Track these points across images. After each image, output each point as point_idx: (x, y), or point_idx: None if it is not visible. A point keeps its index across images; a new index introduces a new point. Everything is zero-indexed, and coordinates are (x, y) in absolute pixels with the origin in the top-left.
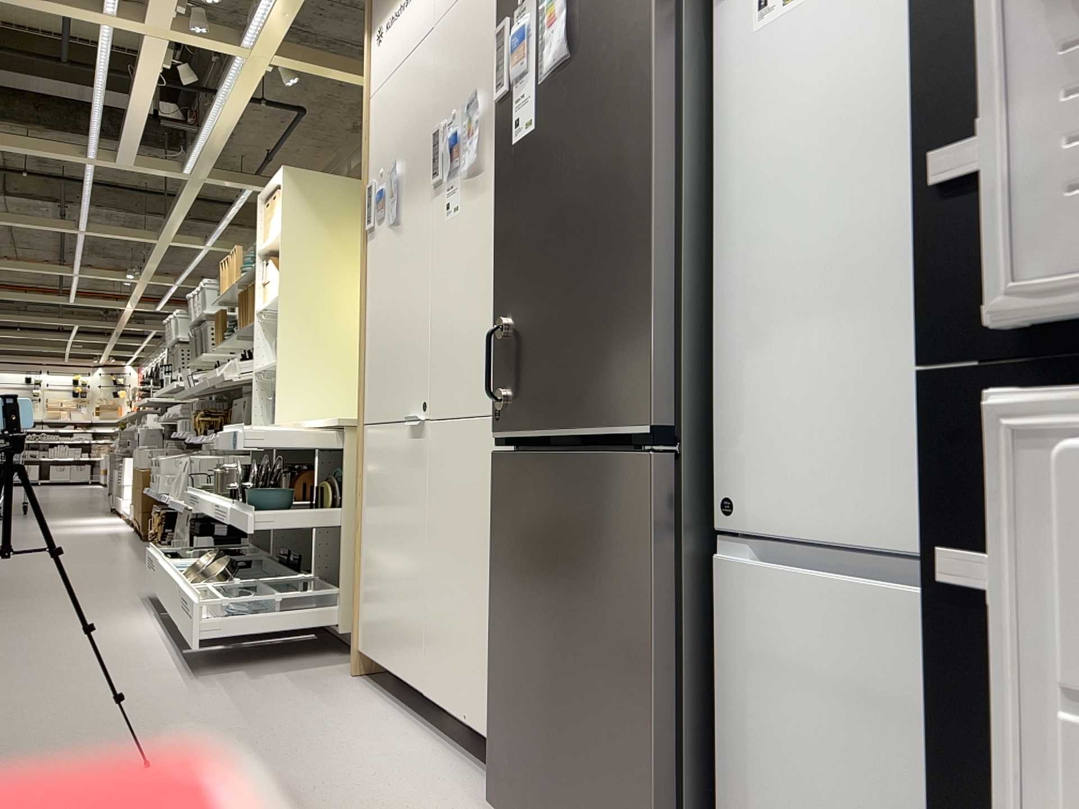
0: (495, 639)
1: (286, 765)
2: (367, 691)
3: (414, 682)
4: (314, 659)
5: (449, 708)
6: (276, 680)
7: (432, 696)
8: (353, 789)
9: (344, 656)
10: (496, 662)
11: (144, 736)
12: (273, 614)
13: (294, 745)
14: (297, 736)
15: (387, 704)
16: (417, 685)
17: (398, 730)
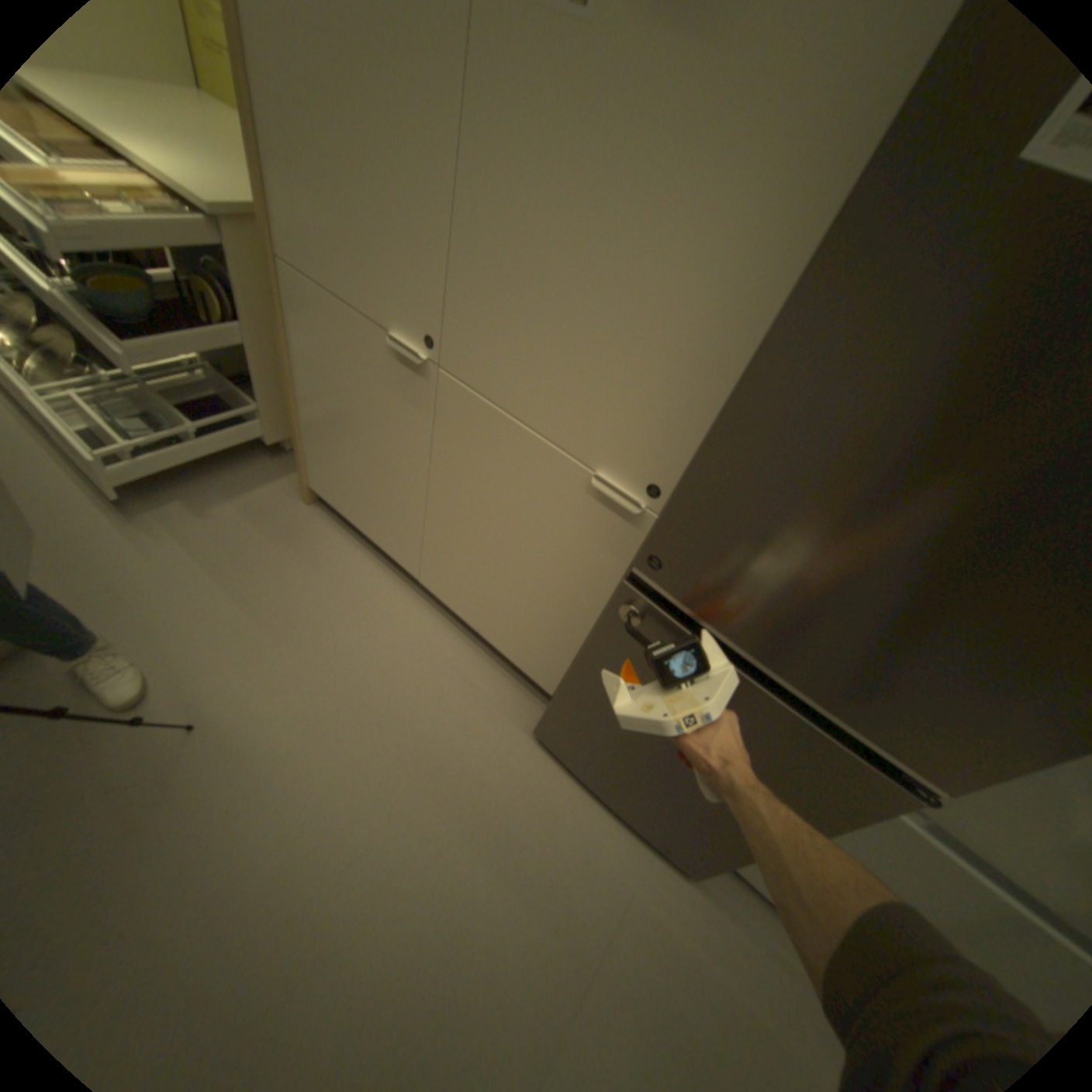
0: (577, 684)
1: (332, 684)
2: (336, 530)
3: (405, 563)
4: (249, 468)
5: (459, 610)
6: (230, 516)
7: (434, 589)
8: (411, 711)
9: (277, 458)
10: (571, 692)
11: (146, 658)
12: (189, 437)
13: (319, 645)
14: (313, 628)
15: (367, 552)
16: (410, 568)
17: (399, 601)
